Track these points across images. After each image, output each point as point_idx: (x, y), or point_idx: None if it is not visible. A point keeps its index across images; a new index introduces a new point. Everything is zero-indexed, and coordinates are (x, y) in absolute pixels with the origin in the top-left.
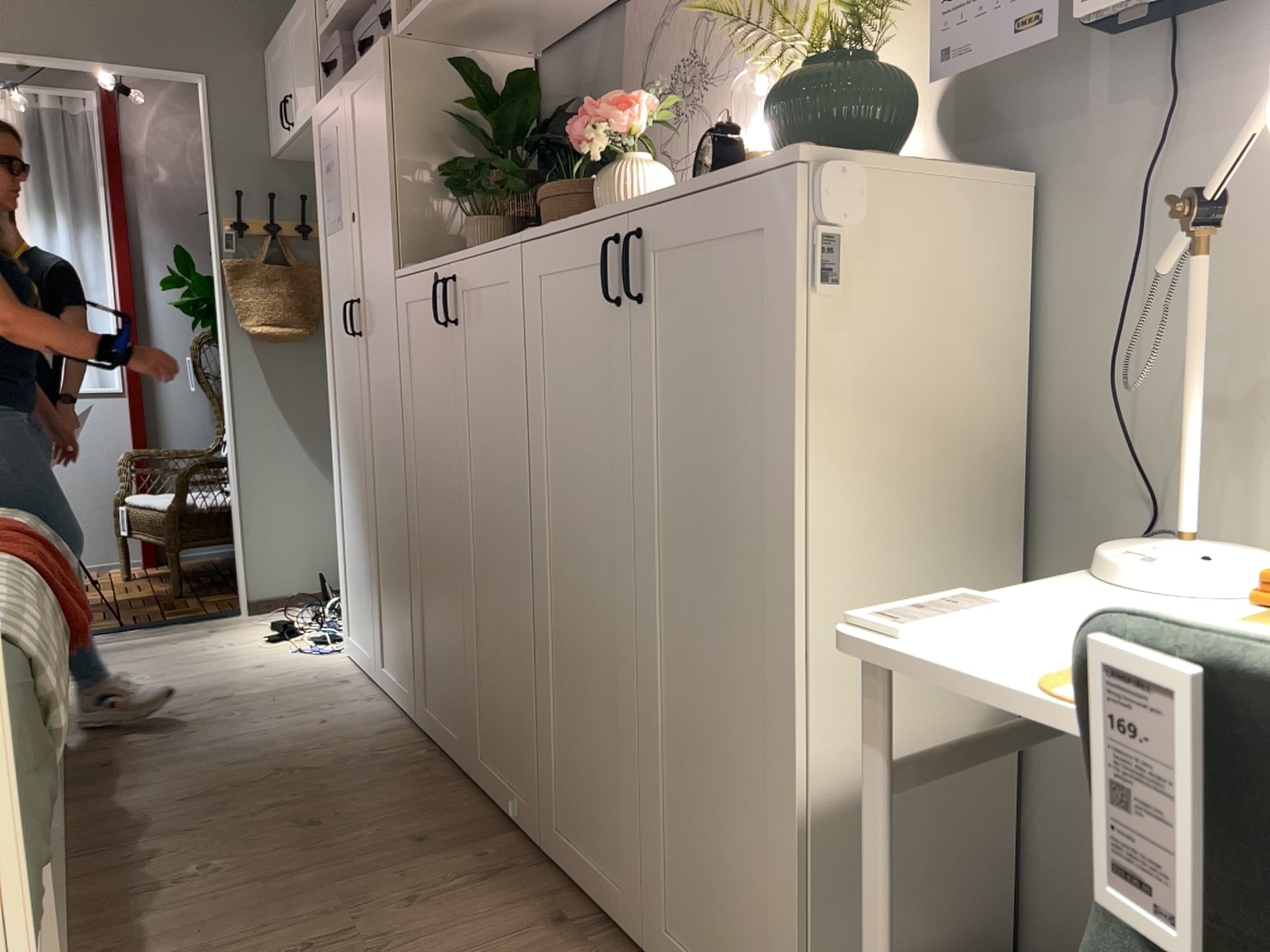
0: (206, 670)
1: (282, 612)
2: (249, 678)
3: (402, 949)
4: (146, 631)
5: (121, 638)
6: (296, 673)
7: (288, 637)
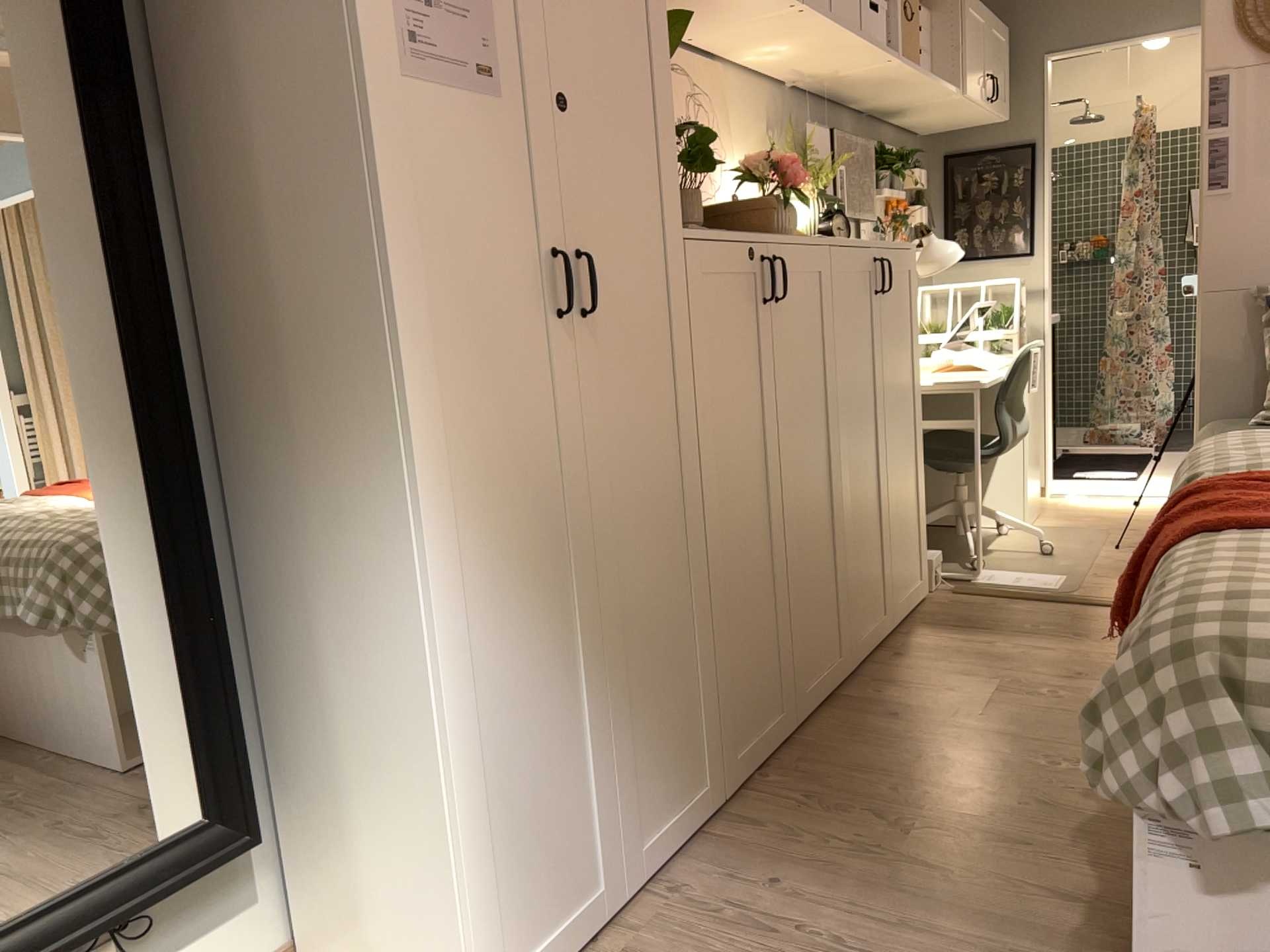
0: None
1: None
2: None
3: (979, 677)
4: None
5: None
6: None
7: None
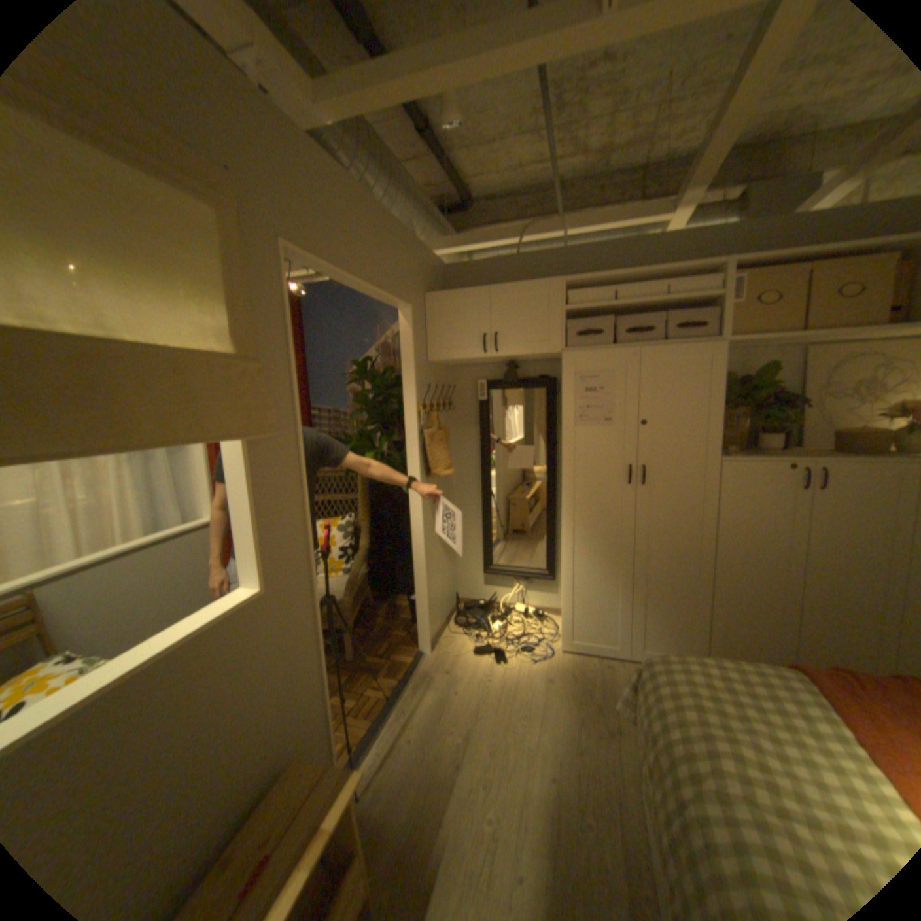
0: (536, 700)
1: (444, 643)
2: (570, 692)
3: None
4: (406, 696)
5: (409, 709)
6: (576, 676)
7: (500, 656)
